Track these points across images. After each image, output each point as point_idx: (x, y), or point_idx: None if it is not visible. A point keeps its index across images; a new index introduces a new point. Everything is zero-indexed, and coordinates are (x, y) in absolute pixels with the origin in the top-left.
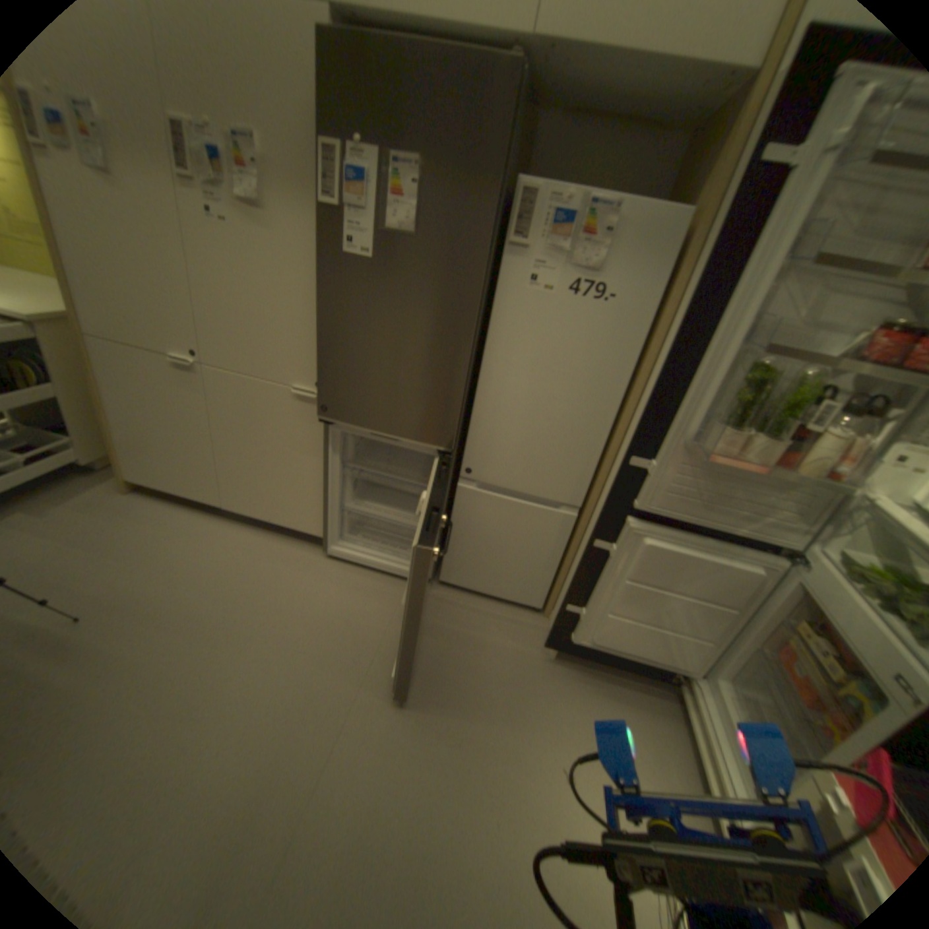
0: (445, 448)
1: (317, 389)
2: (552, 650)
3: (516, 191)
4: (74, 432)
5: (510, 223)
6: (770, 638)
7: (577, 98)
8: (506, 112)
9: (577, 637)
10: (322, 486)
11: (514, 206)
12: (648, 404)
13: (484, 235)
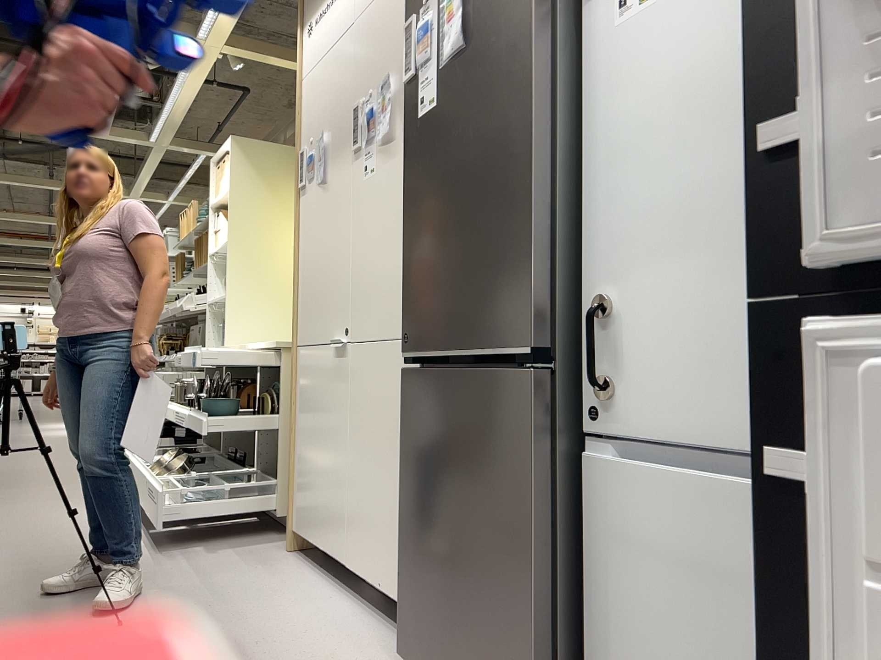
0: (527, 350)
1: (403, 313)
2: None
3: None
4: (283, 471)
5: None
6: None
7: None
8: None
9: None
10: (404, 482)
11: None
12: None
13: None
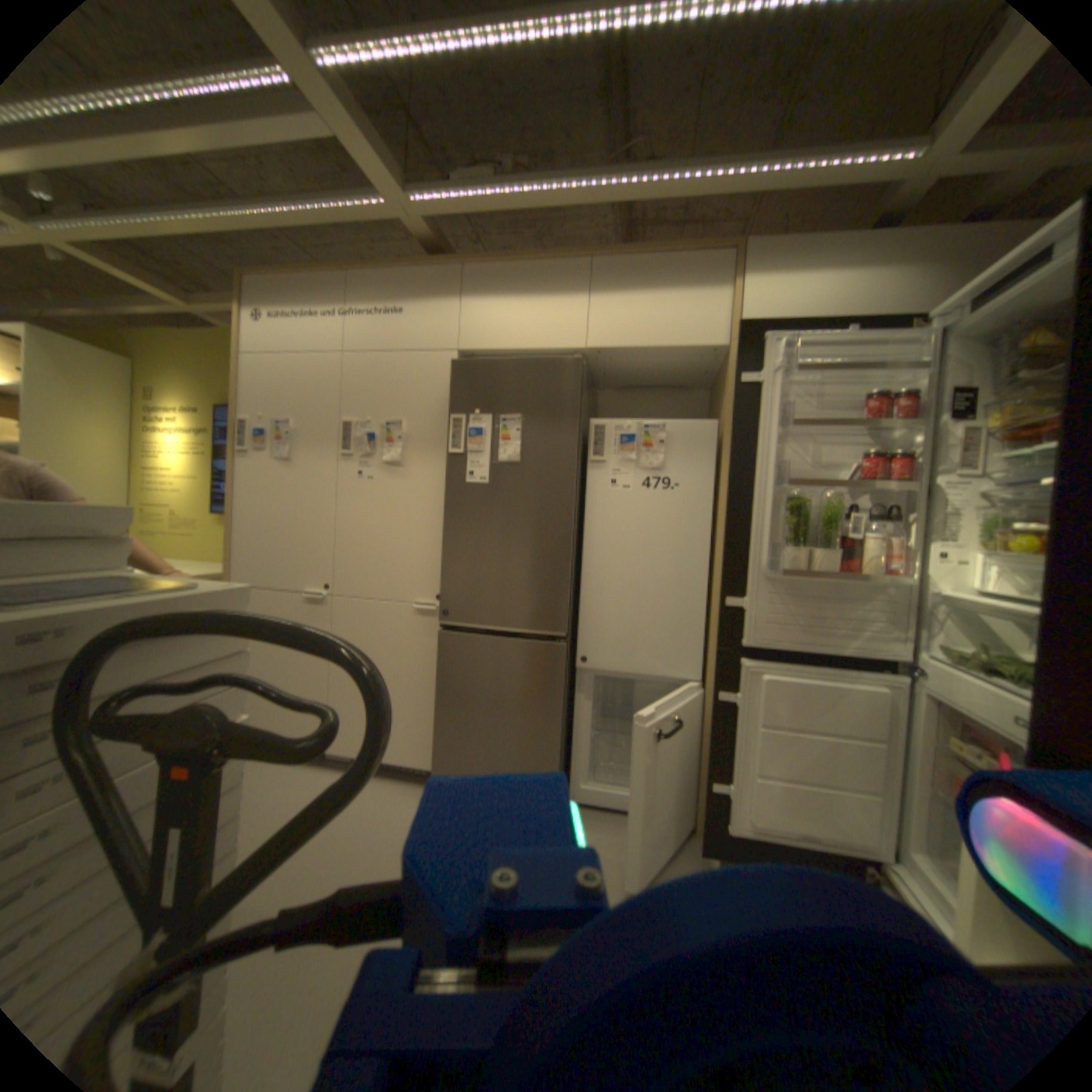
0: (559, 633)
1: (440, 596)
2: (713, 861)
3: (589, 430)
4: None
5: (588, 450)
6: (934, 775)
7: (621, 379)
8: (575, 385)
9: (734, 825)
10: (441, 697)
11: (589, 439)
12: (724, 549)
13: (571, 456)
